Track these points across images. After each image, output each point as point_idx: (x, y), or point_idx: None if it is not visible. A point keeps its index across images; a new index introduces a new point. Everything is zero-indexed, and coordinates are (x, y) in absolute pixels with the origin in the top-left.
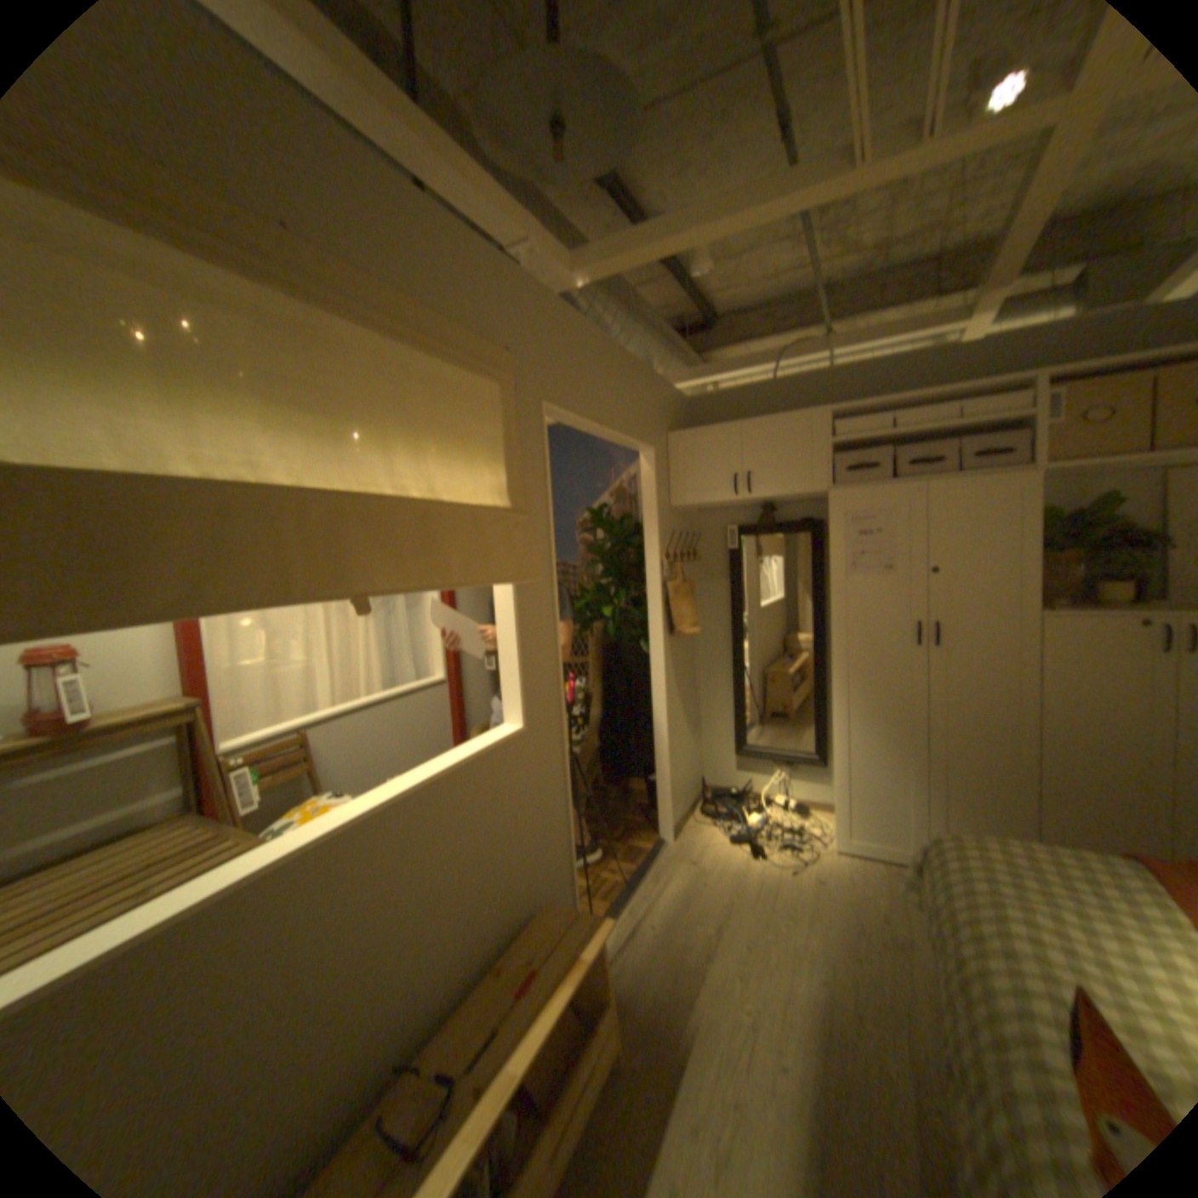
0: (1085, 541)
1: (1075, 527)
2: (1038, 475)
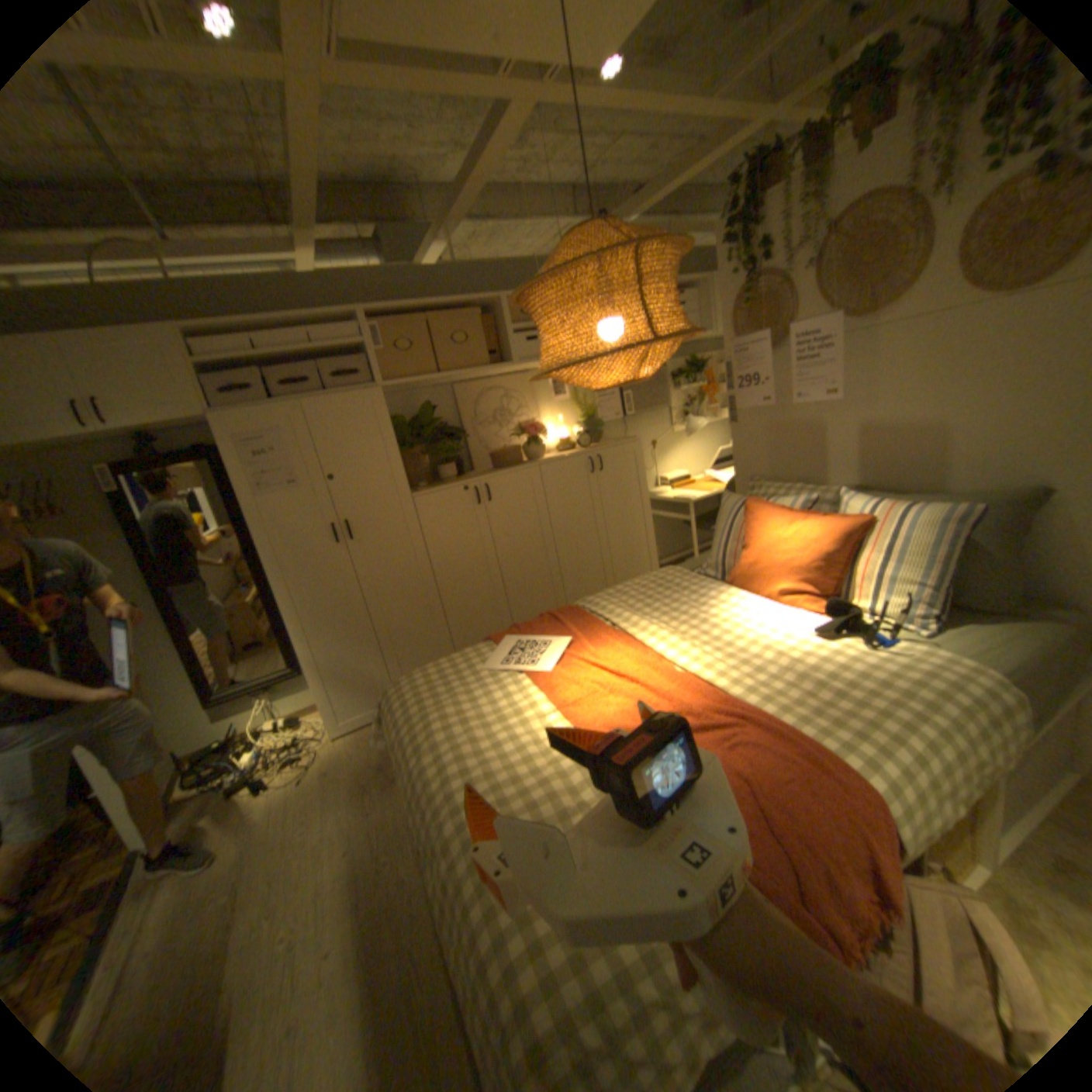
0: (422, 436)
1: (415, 427)
2: (379, 389)
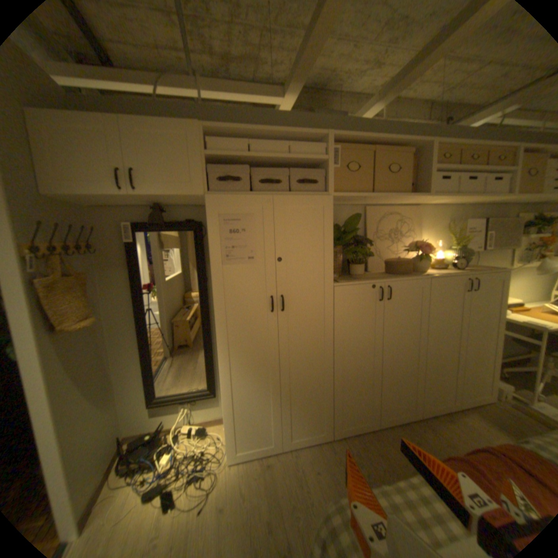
0: (344, 240)
1: (337, 232)
2: (330, 197)
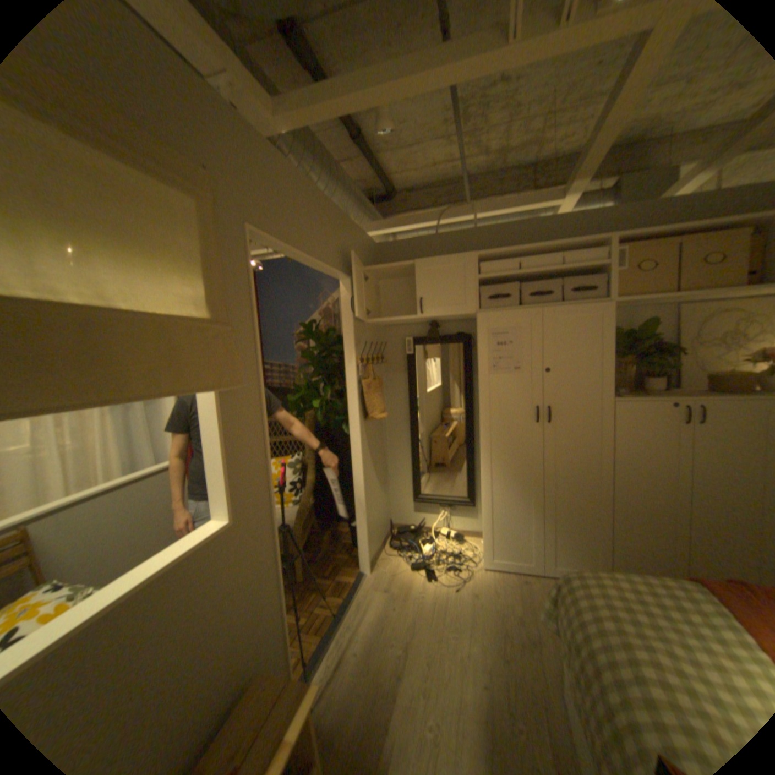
0: (636, 349)
1: (629, 340)
2: (612, 304)
